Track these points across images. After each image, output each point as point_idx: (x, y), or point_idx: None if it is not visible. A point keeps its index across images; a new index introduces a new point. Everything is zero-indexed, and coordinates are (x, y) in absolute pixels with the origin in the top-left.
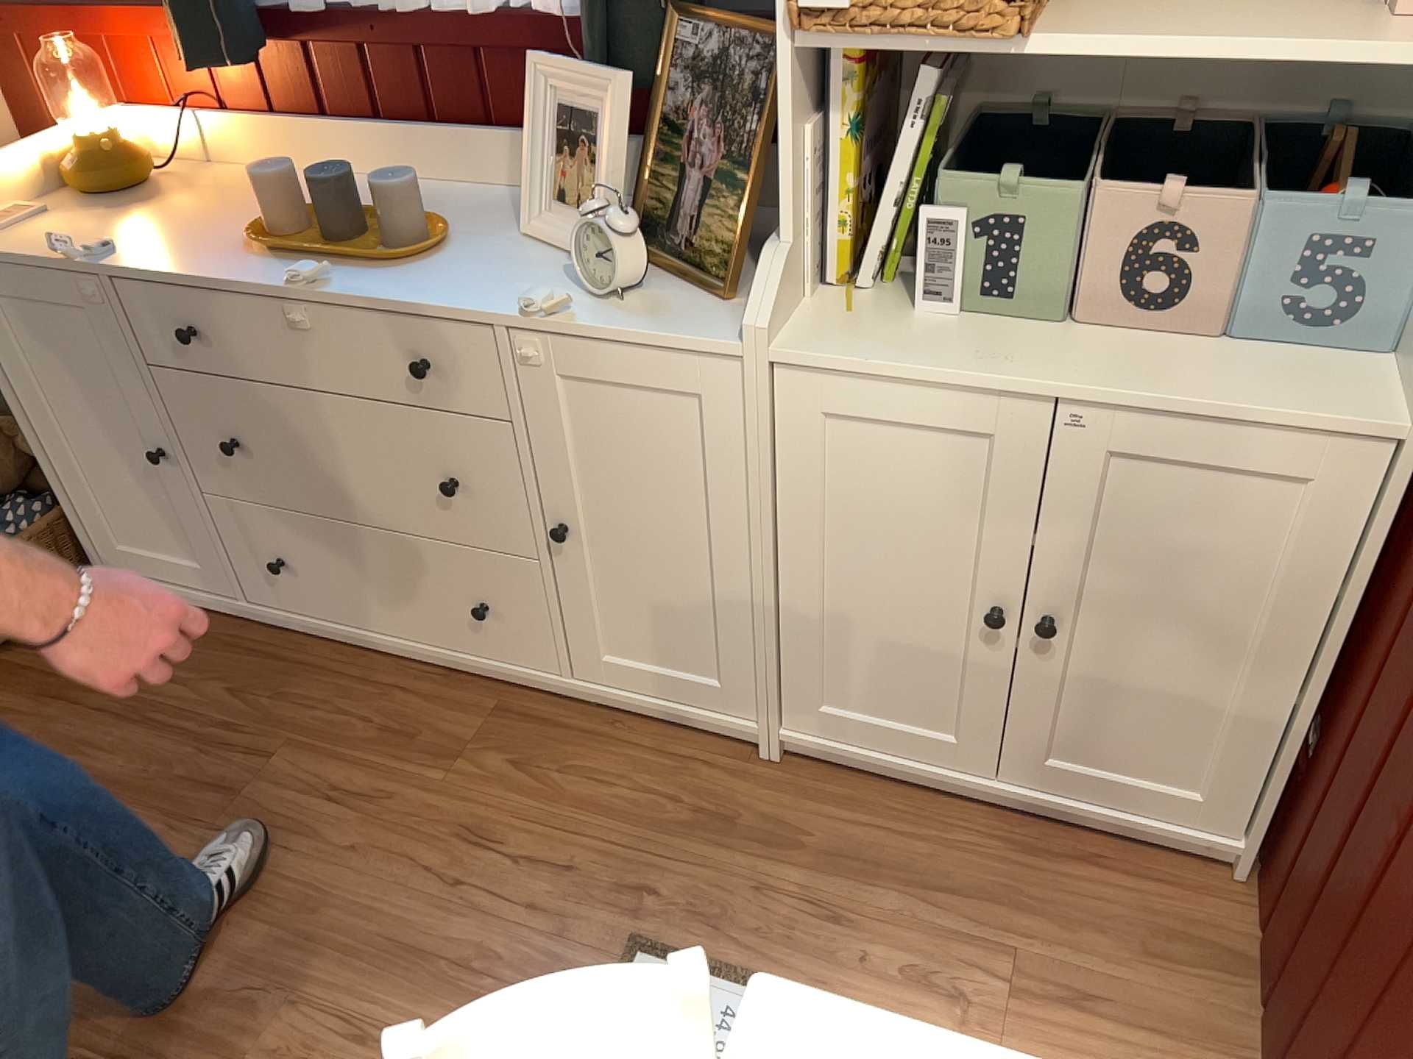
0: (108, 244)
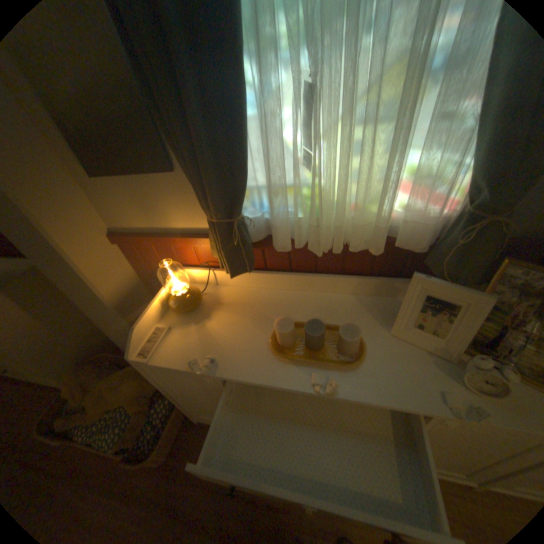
0: (212, 360)
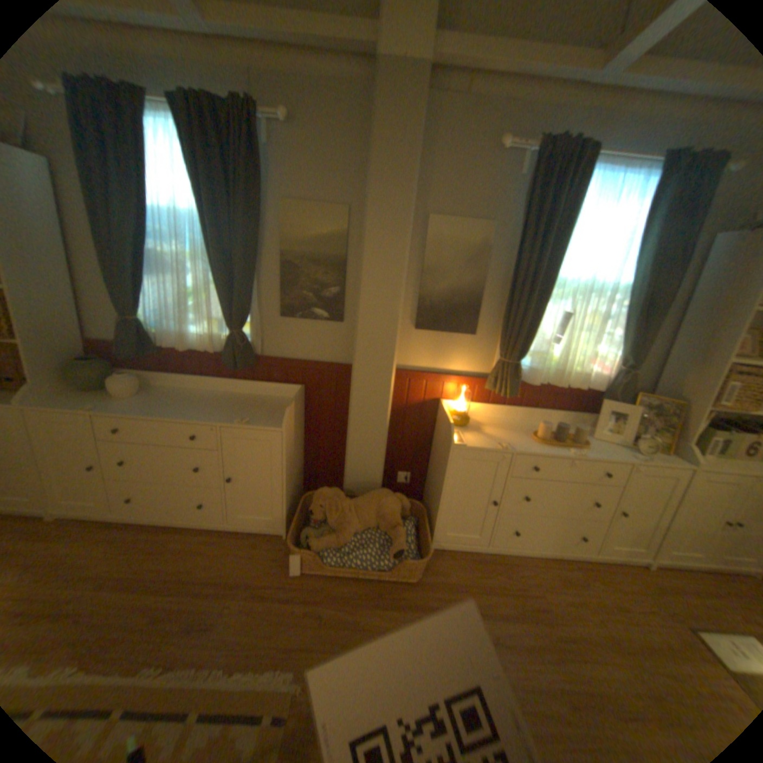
0: (508, 444)
